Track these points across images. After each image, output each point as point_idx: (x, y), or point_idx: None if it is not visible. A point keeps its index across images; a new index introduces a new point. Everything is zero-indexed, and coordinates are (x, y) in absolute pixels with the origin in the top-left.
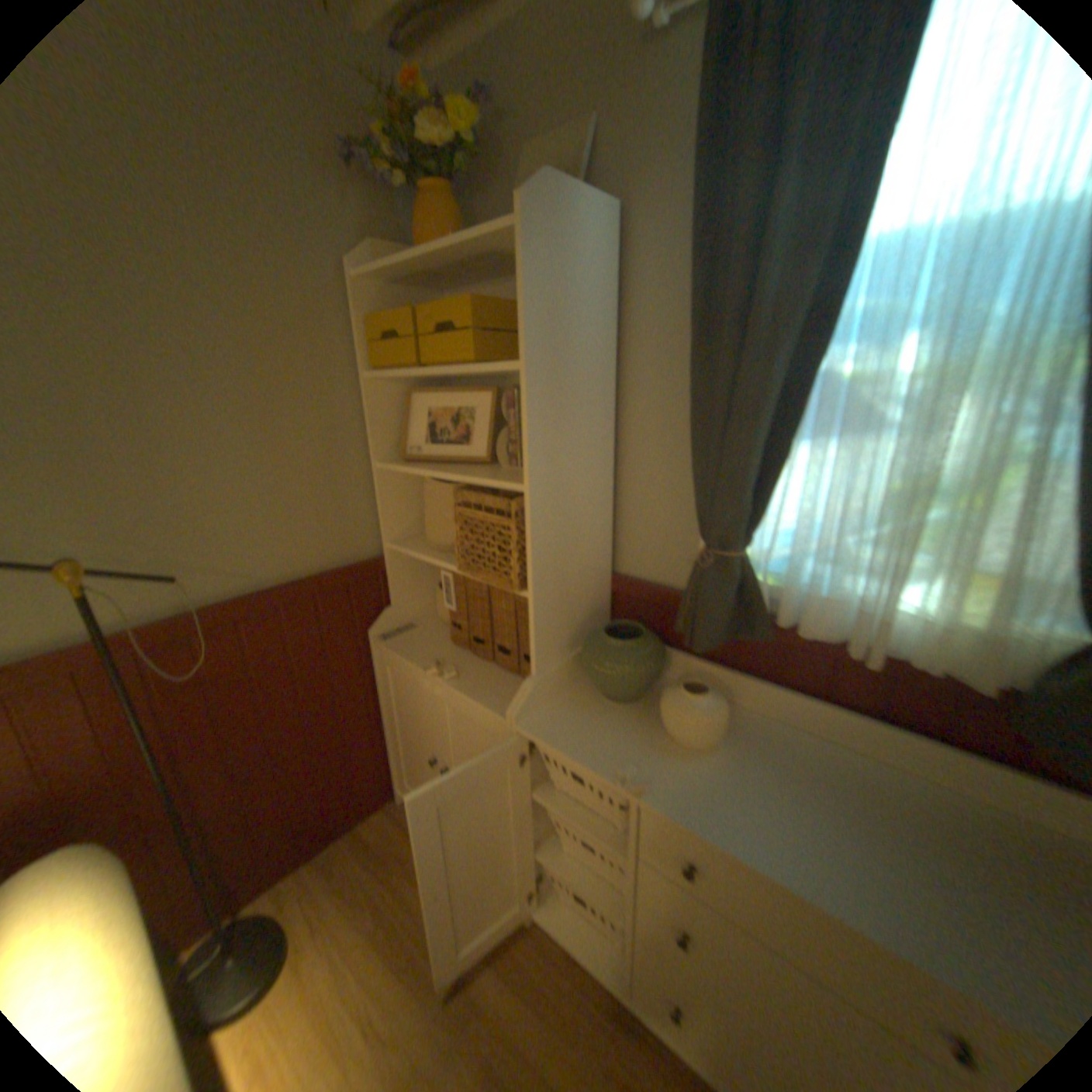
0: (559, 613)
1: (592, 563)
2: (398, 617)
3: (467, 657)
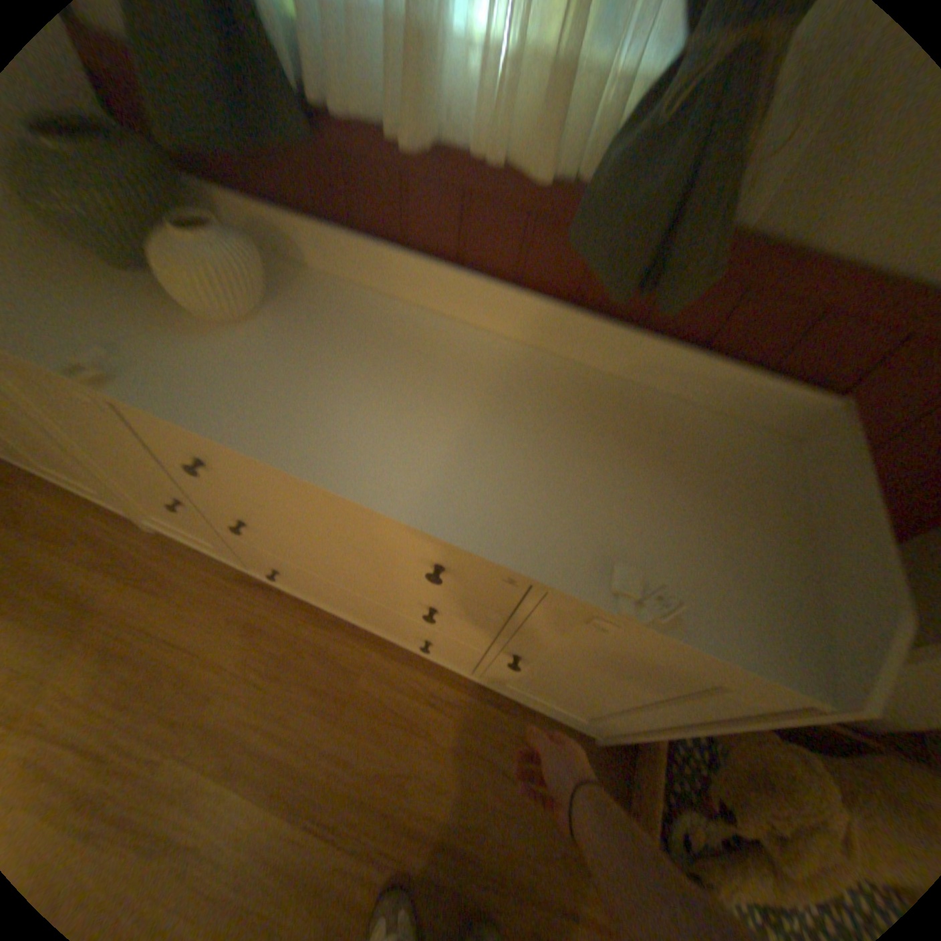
0: None
1: None
2: None
3: None
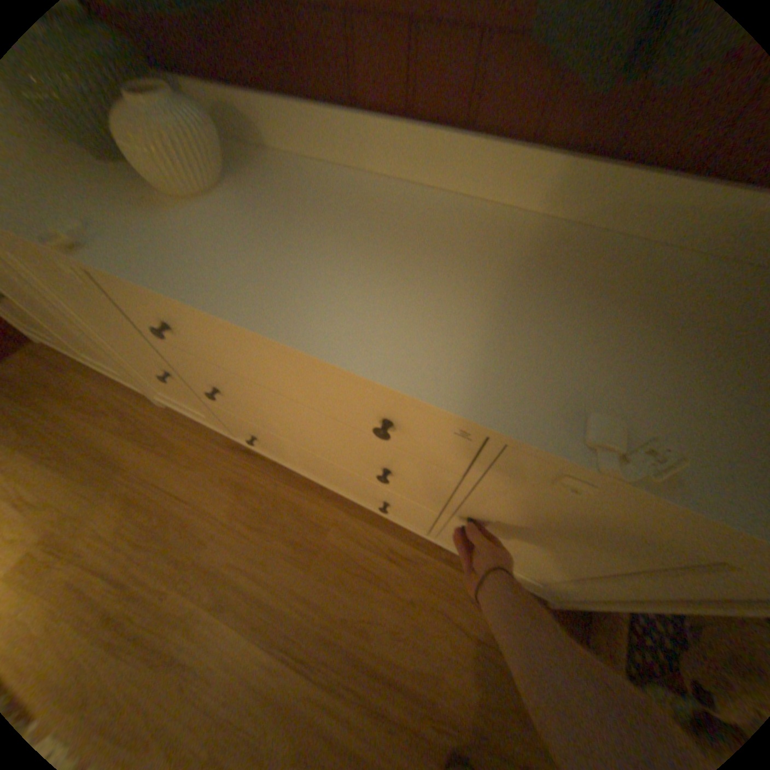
0: None
1: None
2: None
3: None
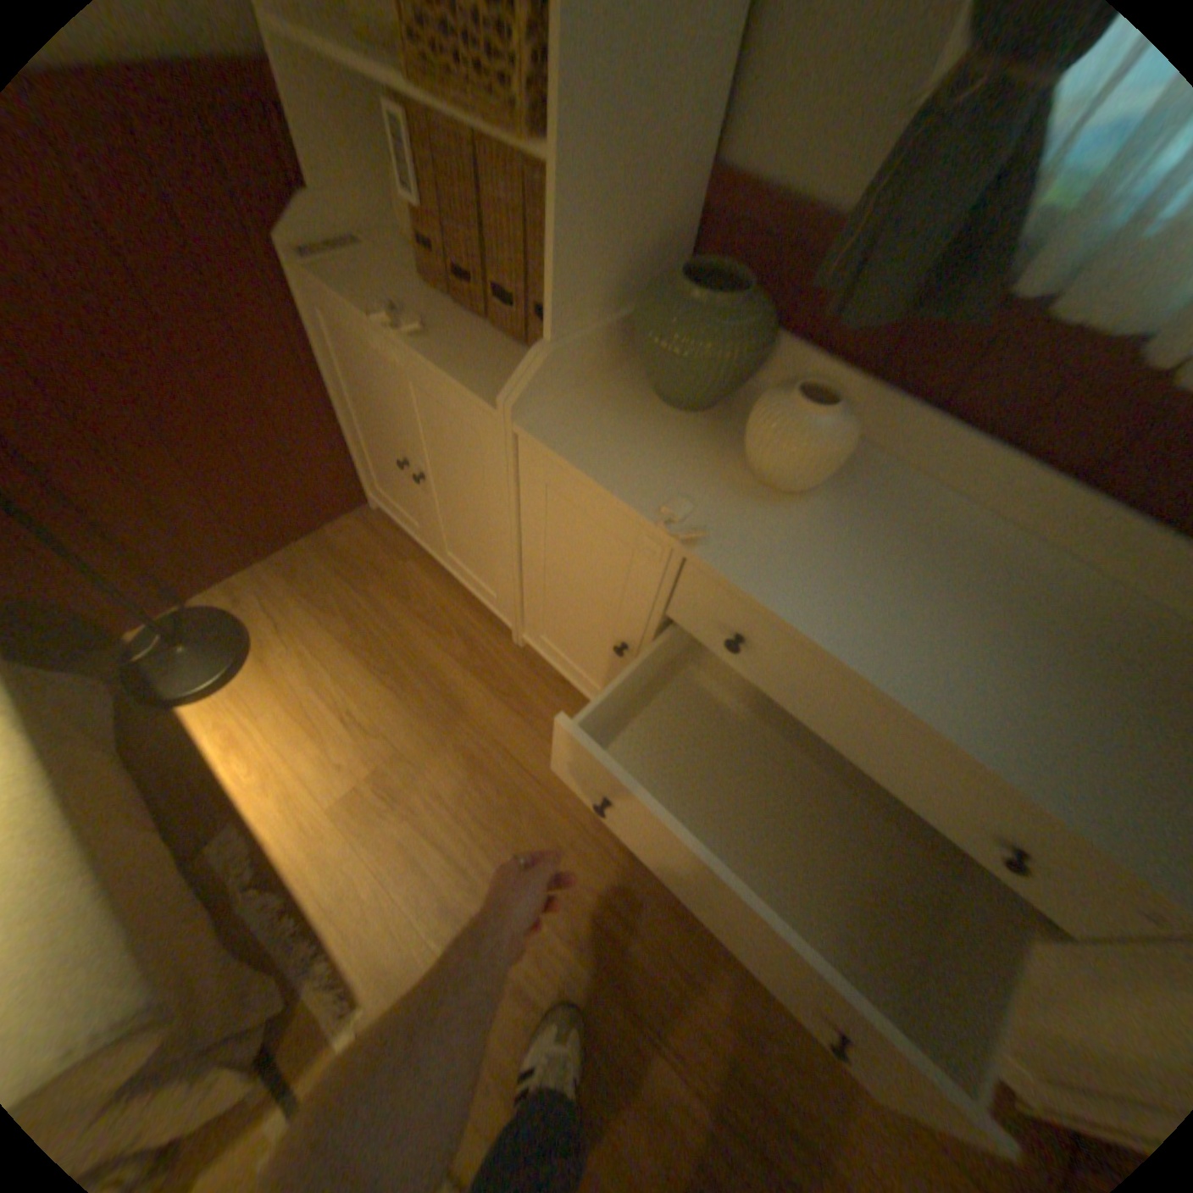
0: (605, 218)
1: (686, 111)
2: (324, 217)
3: (442, 306)
